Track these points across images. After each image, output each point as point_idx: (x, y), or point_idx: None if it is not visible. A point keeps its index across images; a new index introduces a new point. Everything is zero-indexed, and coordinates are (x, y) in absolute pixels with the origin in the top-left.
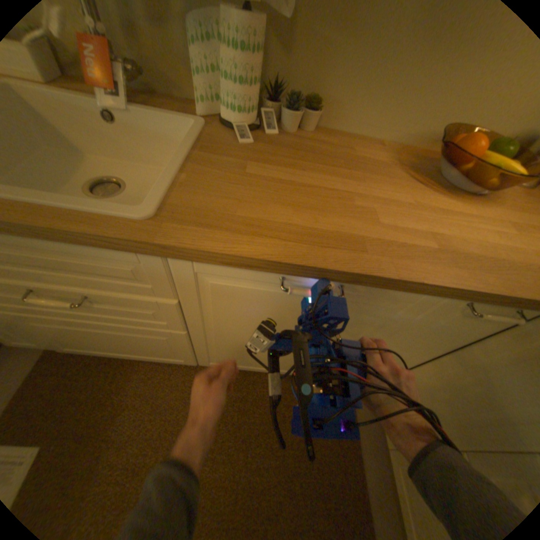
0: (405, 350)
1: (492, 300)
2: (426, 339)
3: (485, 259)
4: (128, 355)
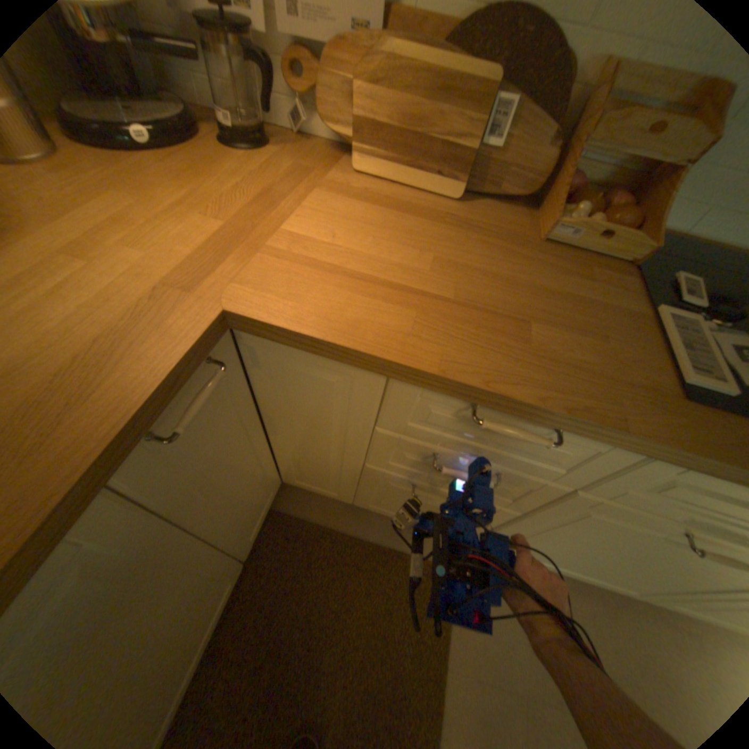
0: (220, 484)
1: (129, 431)
2: (206, 466)
3: (56, 375)
4: None
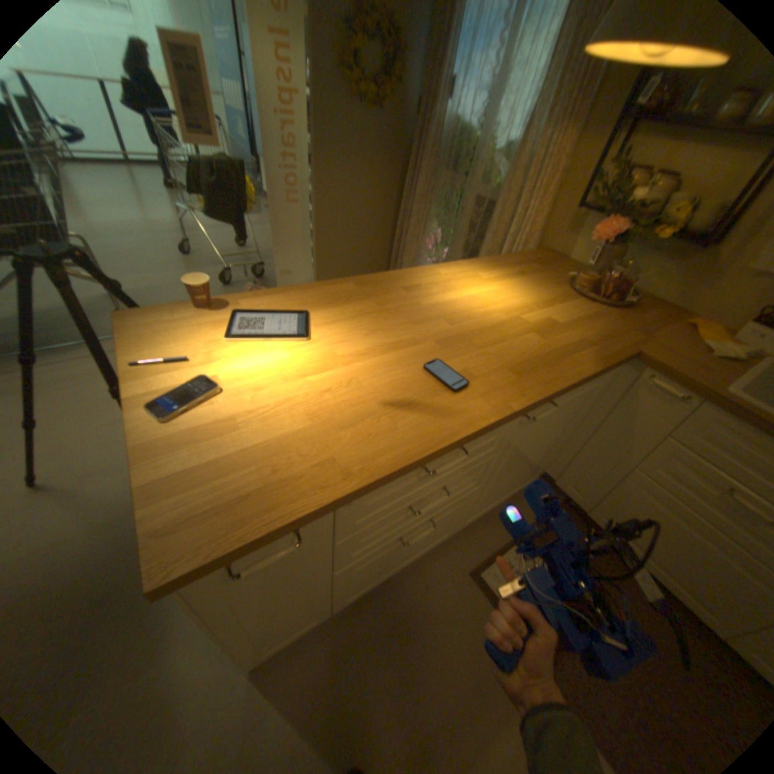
0: None
1: None
2: None
3: None
4: (665, 569)
